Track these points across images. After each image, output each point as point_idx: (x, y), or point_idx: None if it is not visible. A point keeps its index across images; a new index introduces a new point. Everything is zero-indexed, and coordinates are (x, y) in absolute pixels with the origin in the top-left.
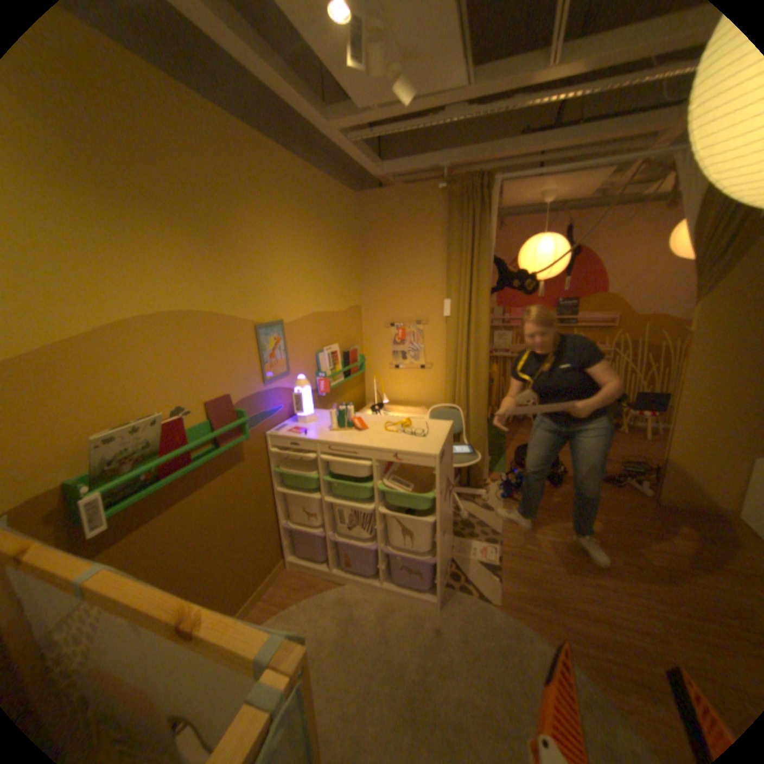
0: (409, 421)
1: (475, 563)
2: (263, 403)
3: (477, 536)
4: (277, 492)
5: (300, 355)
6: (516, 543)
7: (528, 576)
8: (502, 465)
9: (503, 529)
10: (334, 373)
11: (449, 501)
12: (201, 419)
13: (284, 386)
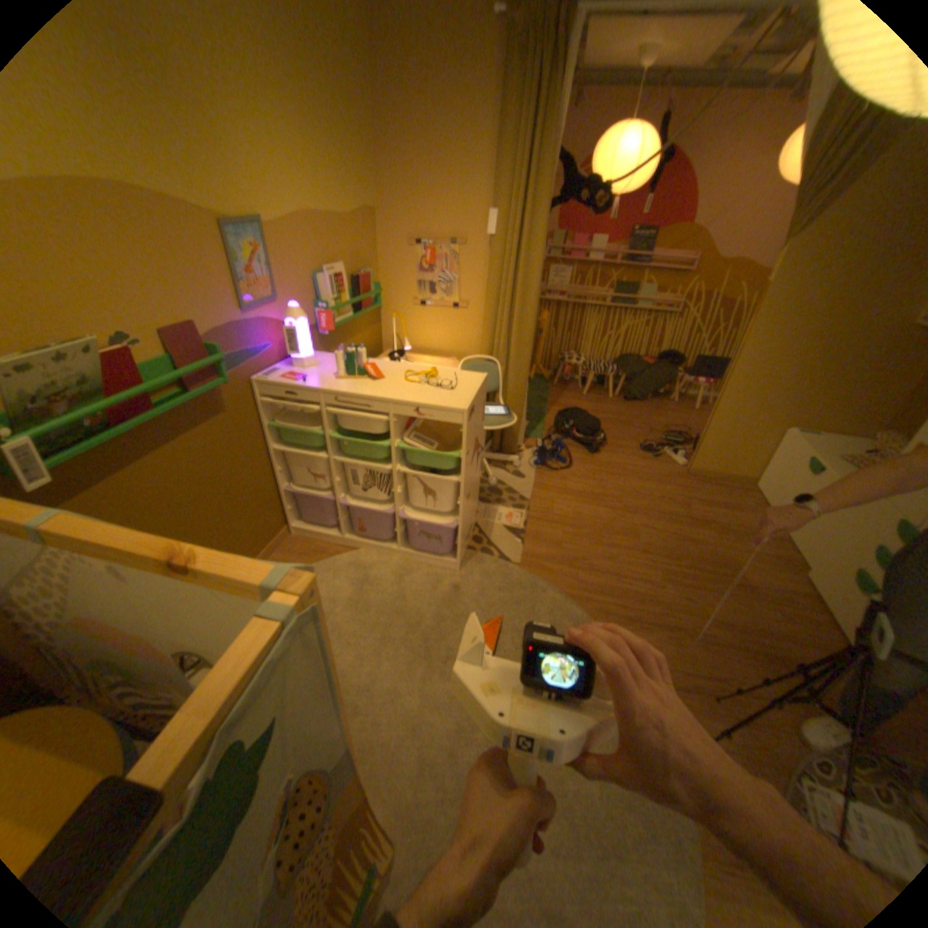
0: (435, 372)
1: (499, 527)
2: (243, 339)
3: (503, 502)
4: (273, 452)
5: (291, 275)
6: (542, 509)
7: (549, 538)
8: (539, 432)
9: (531, 496)
10: (340, 306)
11: (476, 464)
12: (157, 353)
13: (270, 316)
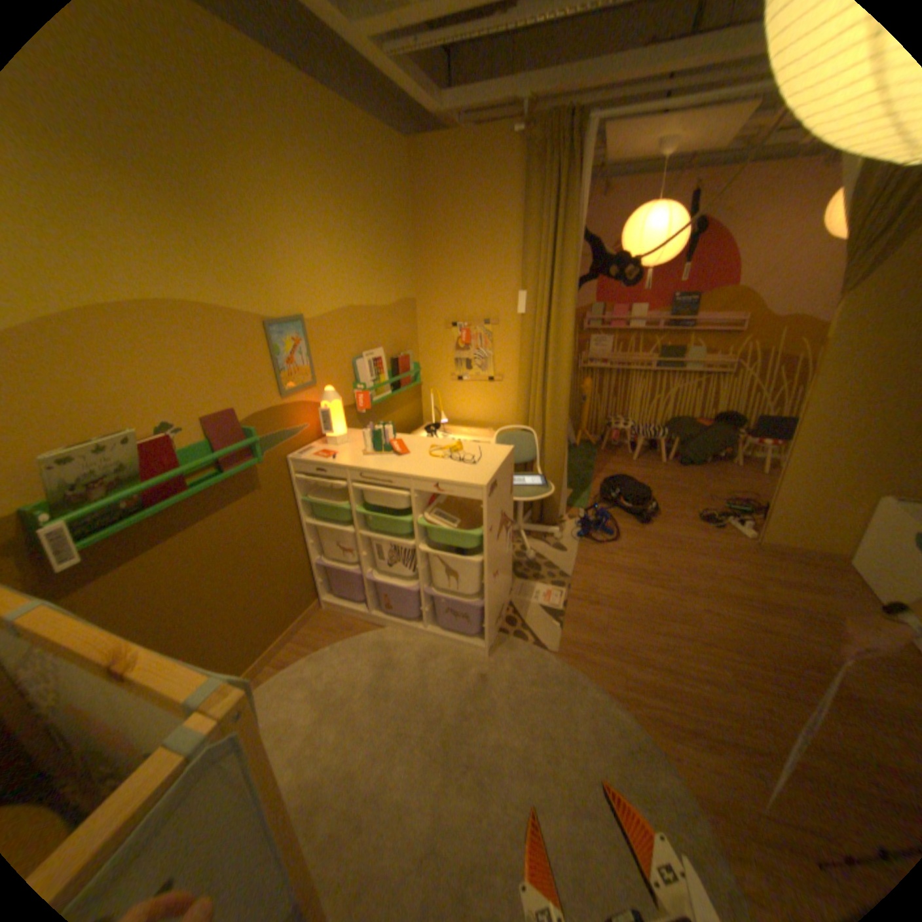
0: (461, 445)
1: (536, 607)
2: (282, 420)
3: (542, 578)
4: (306, 525)
5: (331, 362)
6: (585, 587)
7: (593, 622)
8: (585, 500)
9: (573, 571)
10: (378, 385)
11: (505, 539)
12: (198, 438)
13: (309, 399)
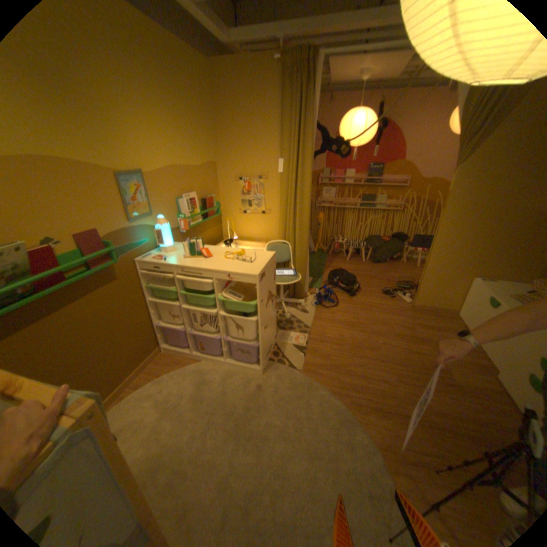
0: (244, 252)
1: (290, 346)
2: (130, 237)
3: (294, 329)
4: (148, 302)
5: (161, 200)
6: (318, 333)
7: (322, 352)
8: (319, 284)
9: (311, 324)
10: (193, 216)
11: (271, 307)
12: (71, 248)
13: (148, 224)
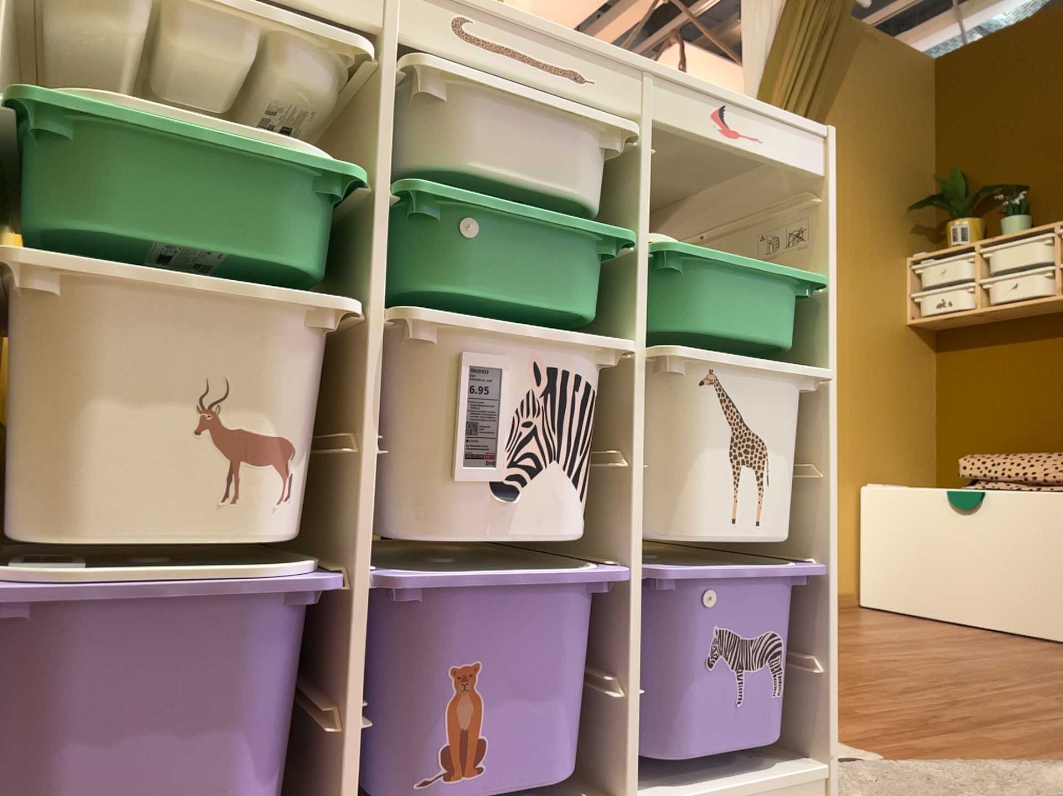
0: None
1: None
2: None
3: None
4: None
5: None
6: None
7: None
8: None
9: None
10: None
11: None
12: None
13: None
